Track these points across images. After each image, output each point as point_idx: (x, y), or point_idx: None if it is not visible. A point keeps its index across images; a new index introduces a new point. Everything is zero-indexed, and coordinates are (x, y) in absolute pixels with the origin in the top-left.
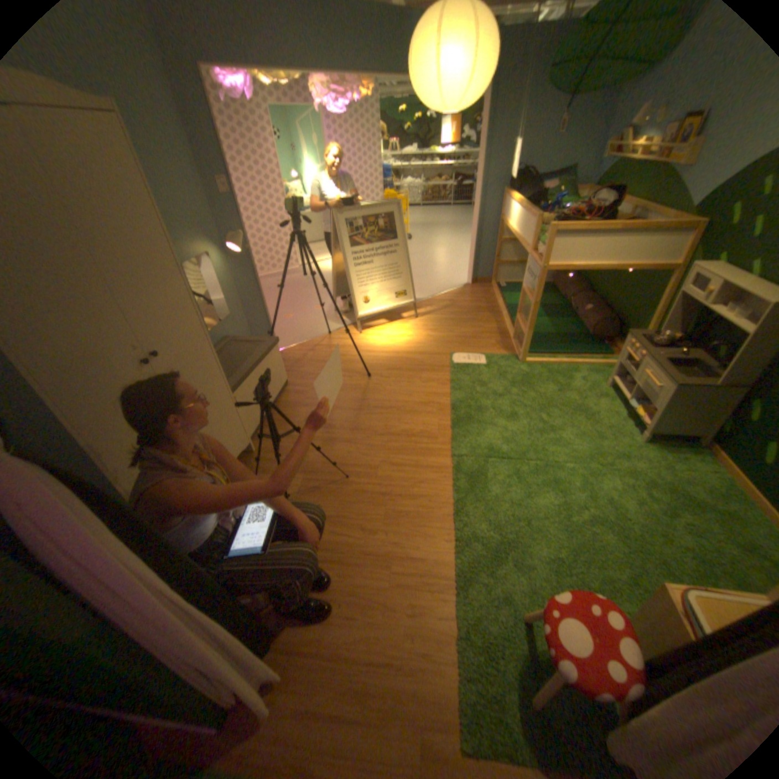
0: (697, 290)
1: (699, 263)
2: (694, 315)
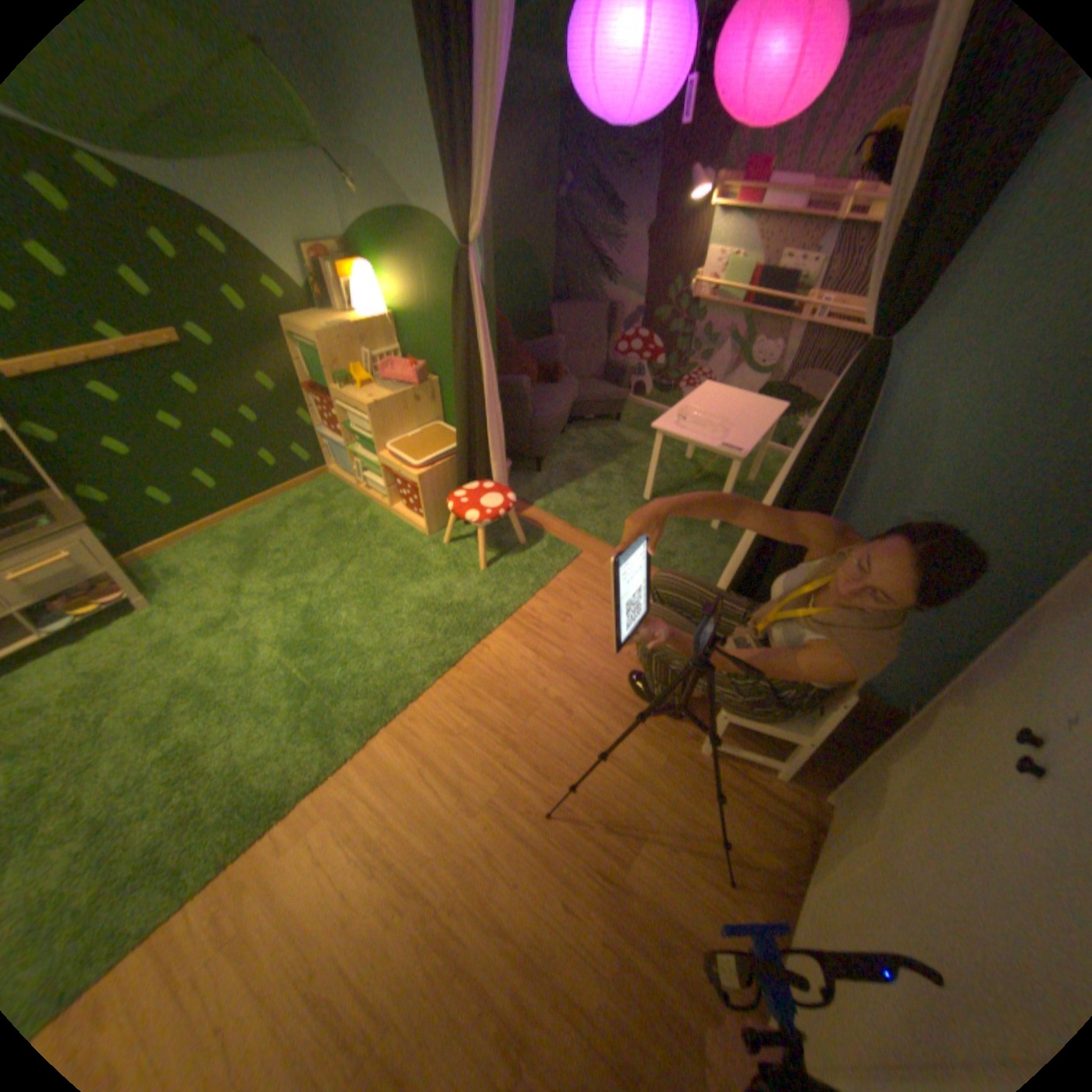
0: None
1: None
2: None
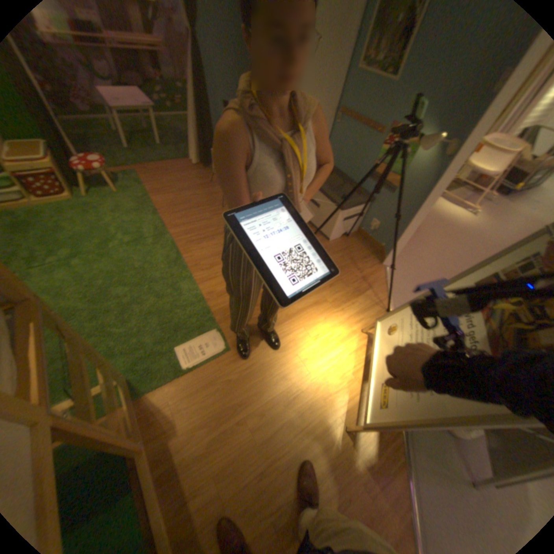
0: None
1: None
2: None
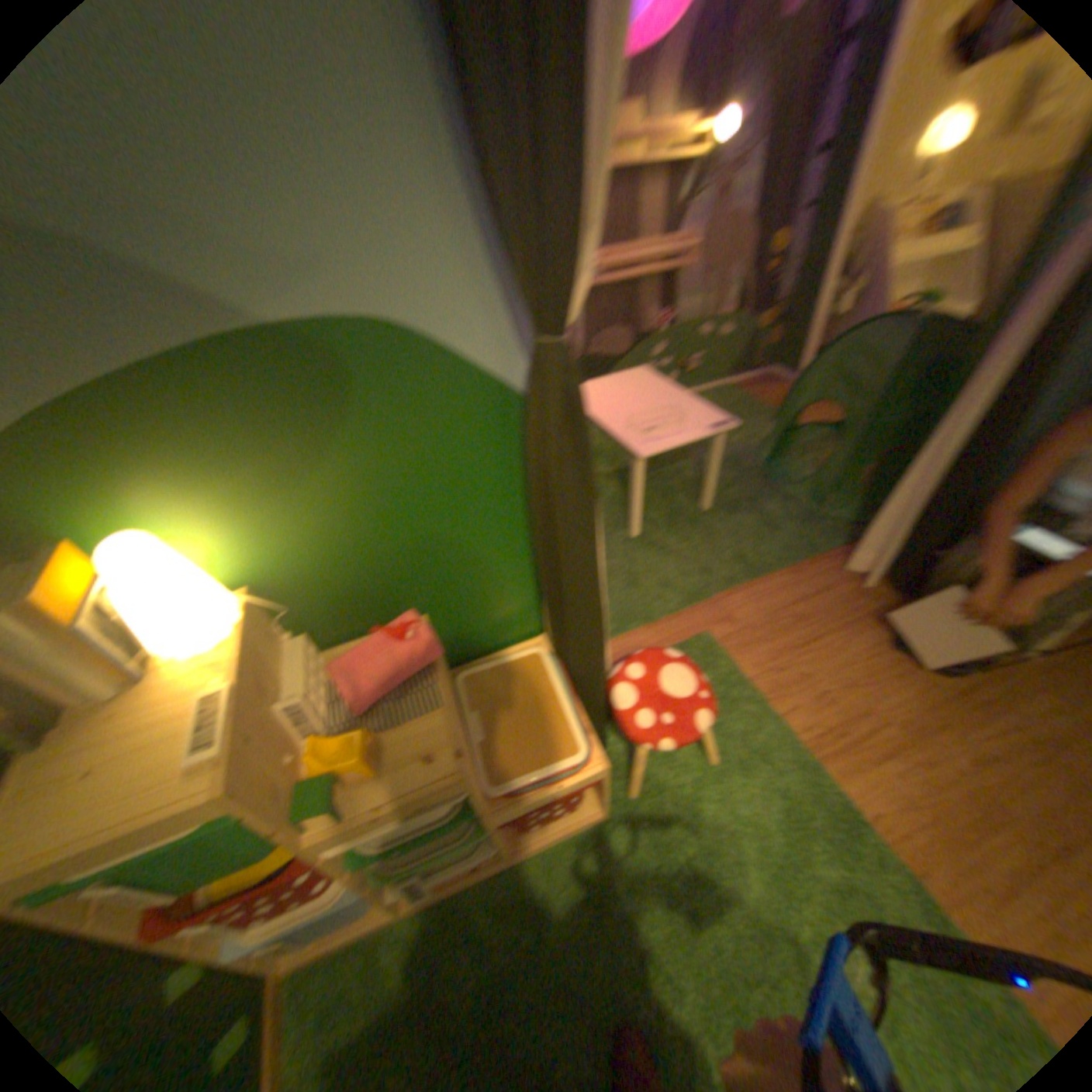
0: None
1: None
2: None
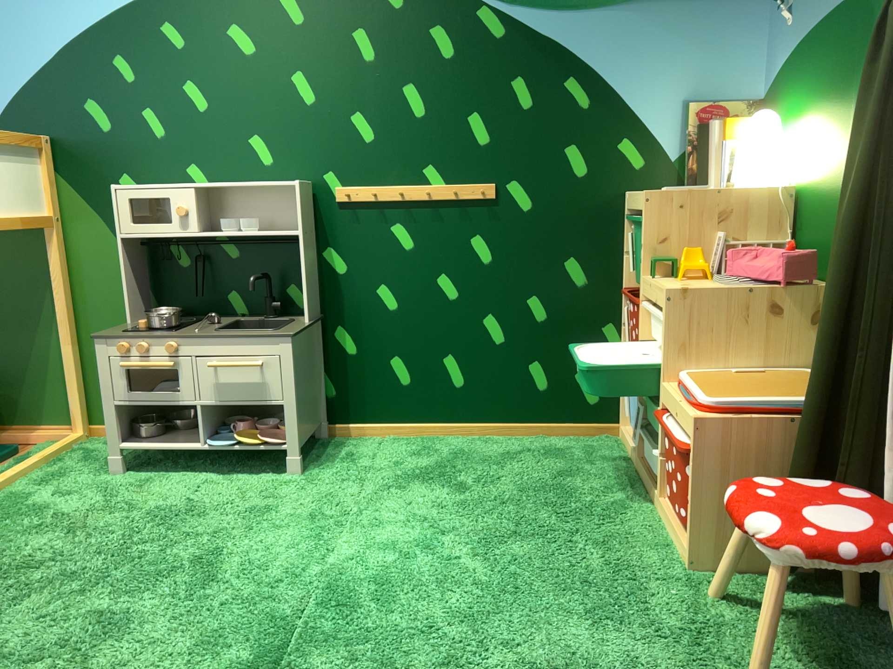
0: (141, 230)
1: (118, 186)
2: (144, 283)
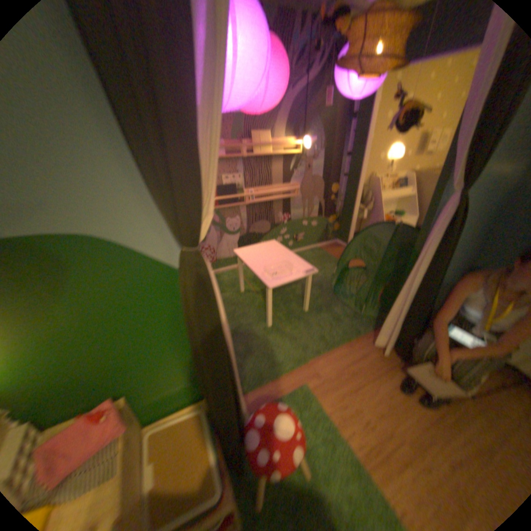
0: None
1: None
2: None
